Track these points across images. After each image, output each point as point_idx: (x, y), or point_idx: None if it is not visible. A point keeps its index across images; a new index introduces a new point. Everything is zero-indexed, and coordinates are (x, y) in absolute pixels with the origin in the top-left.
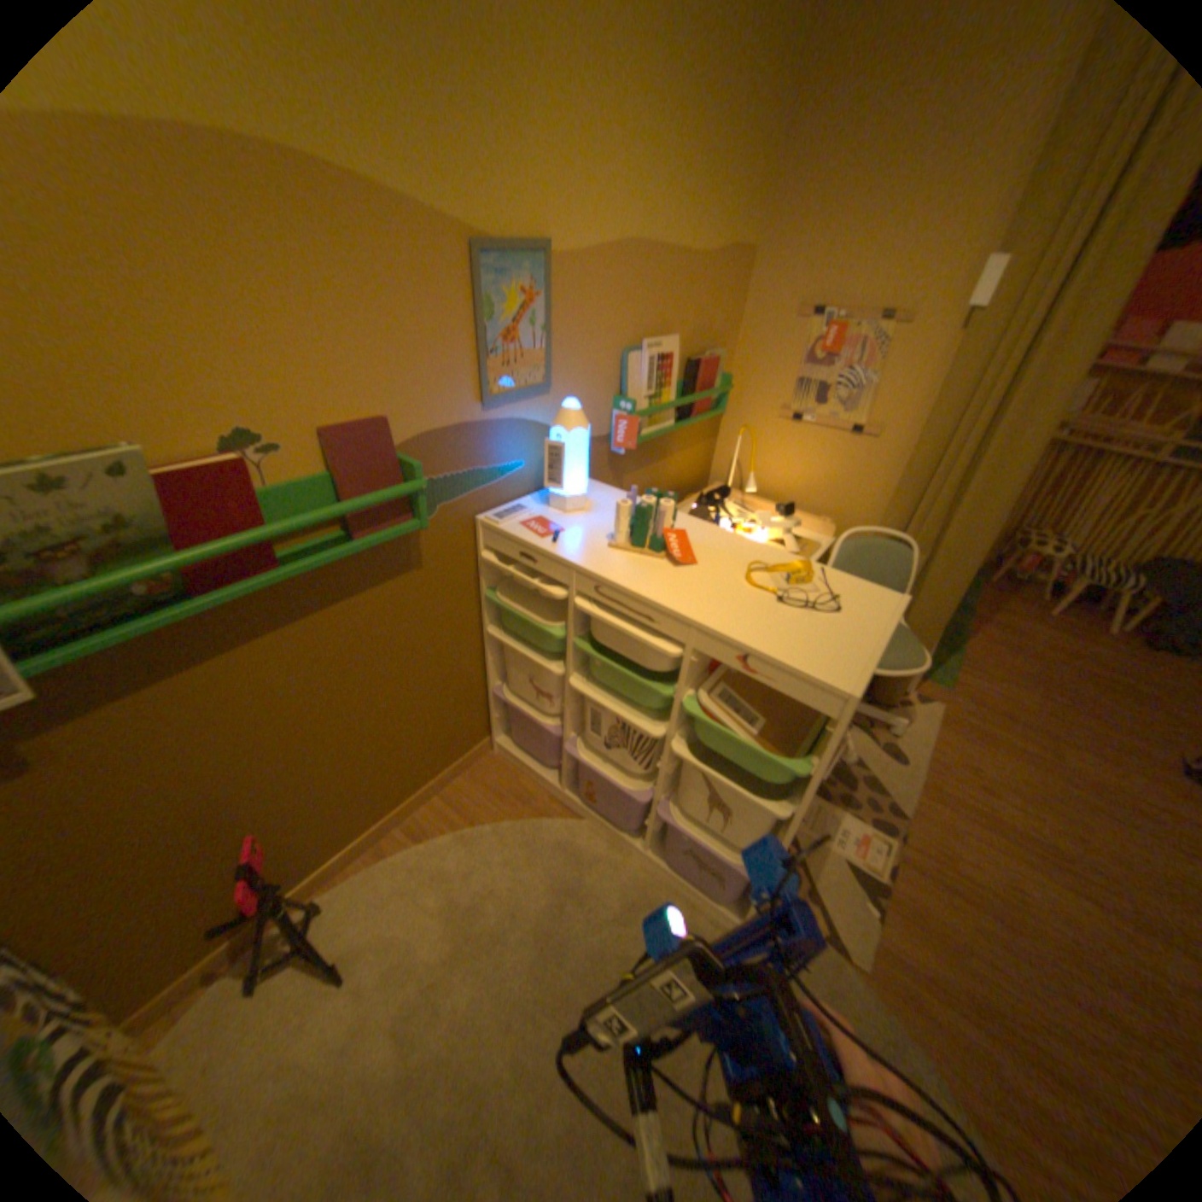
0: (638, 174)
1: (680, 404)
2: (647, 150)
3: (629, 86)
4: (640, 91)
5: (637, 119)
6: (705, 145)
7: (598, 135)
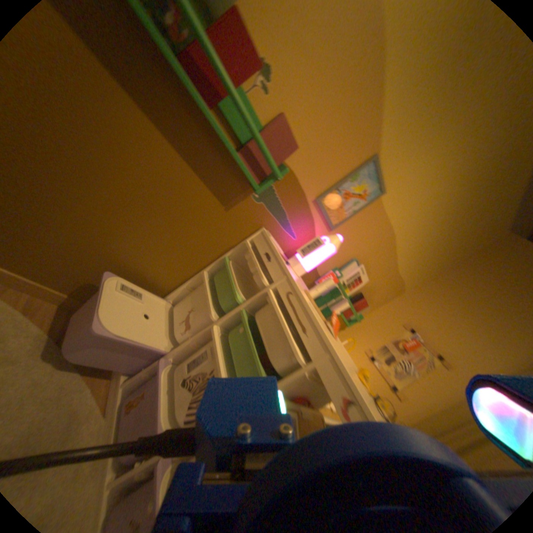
0: (415, 221)
1: (348, 302)
2: (423, 219)
3: (438, 197)
4: (438, 203)
5: (430, 208)
6: (430, 244)
7: (422, 194)
